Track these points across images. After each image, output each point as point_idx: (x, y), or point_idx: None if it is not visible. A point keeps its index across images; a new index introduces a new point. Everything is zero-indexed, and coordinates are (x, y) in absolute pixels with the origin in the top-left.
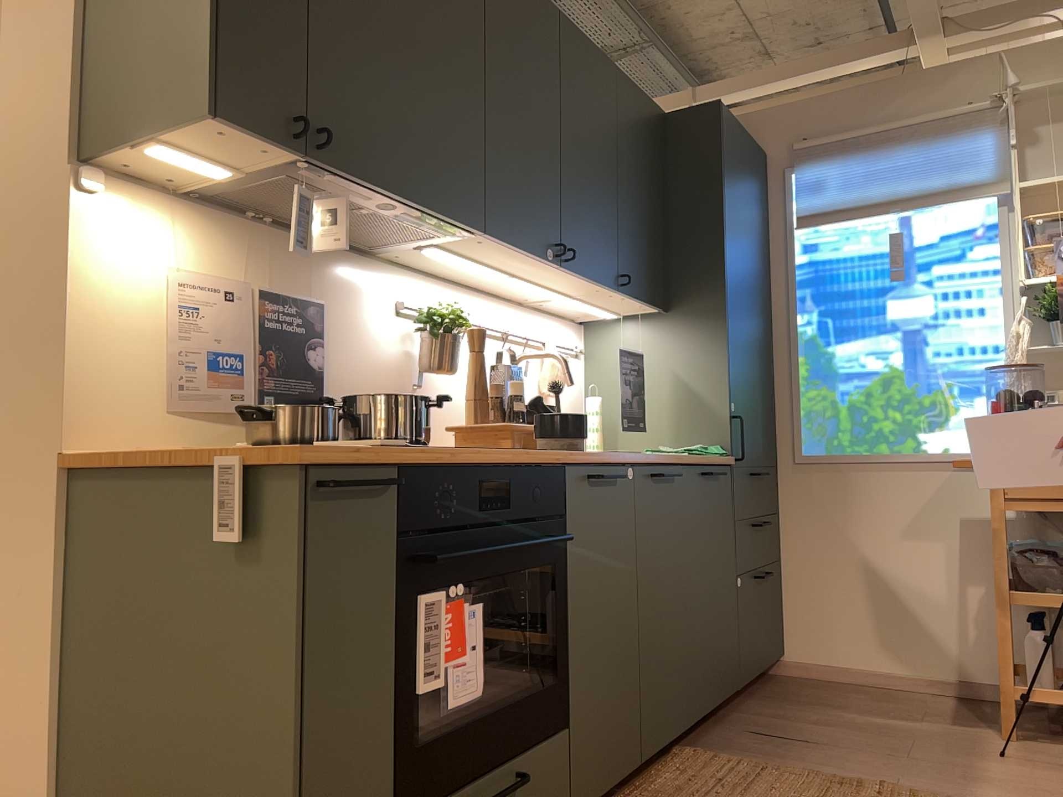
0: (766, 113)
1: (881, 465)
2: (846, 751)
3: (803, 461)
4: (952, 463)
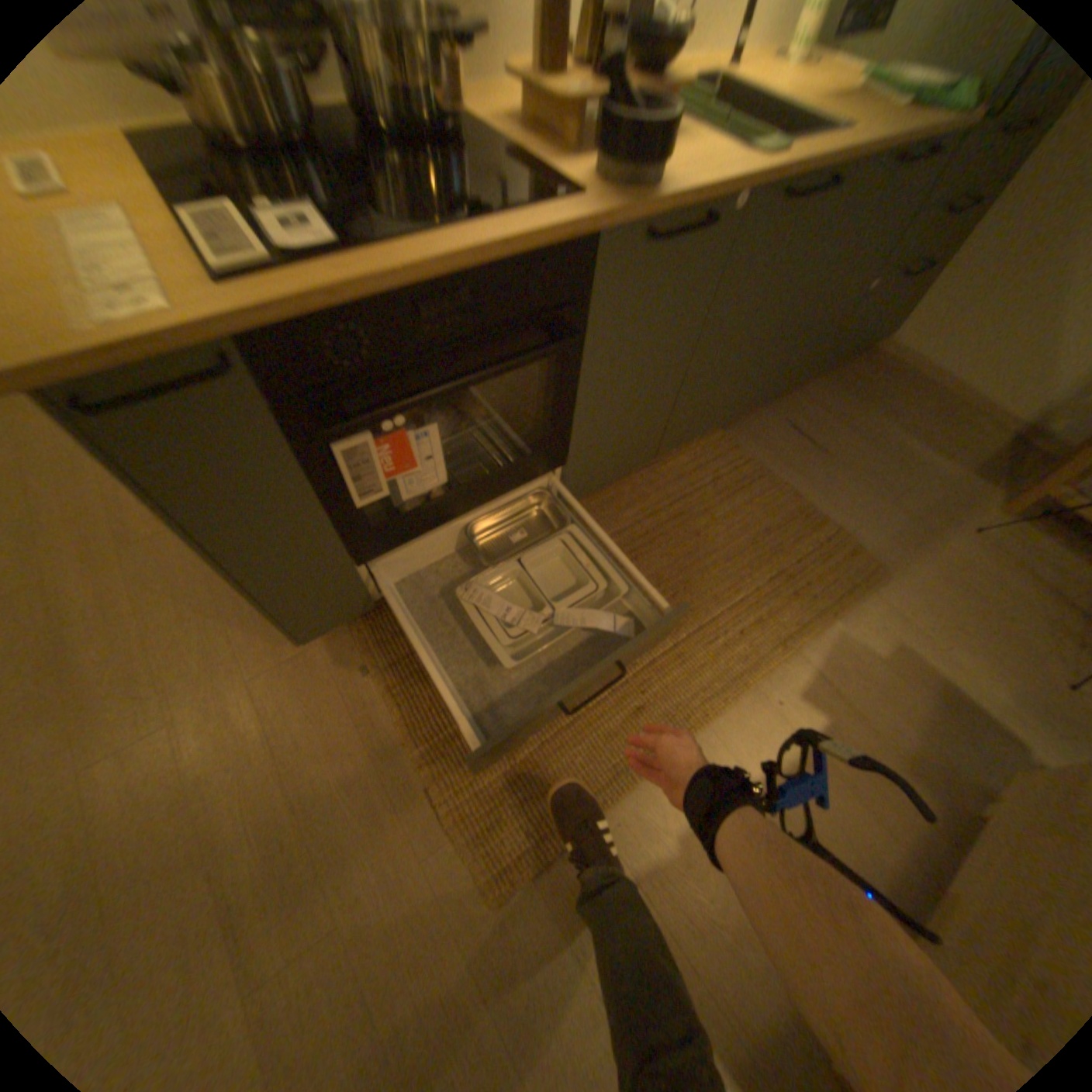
0: None
1: None
2: (845, 476)
3: None
4: None
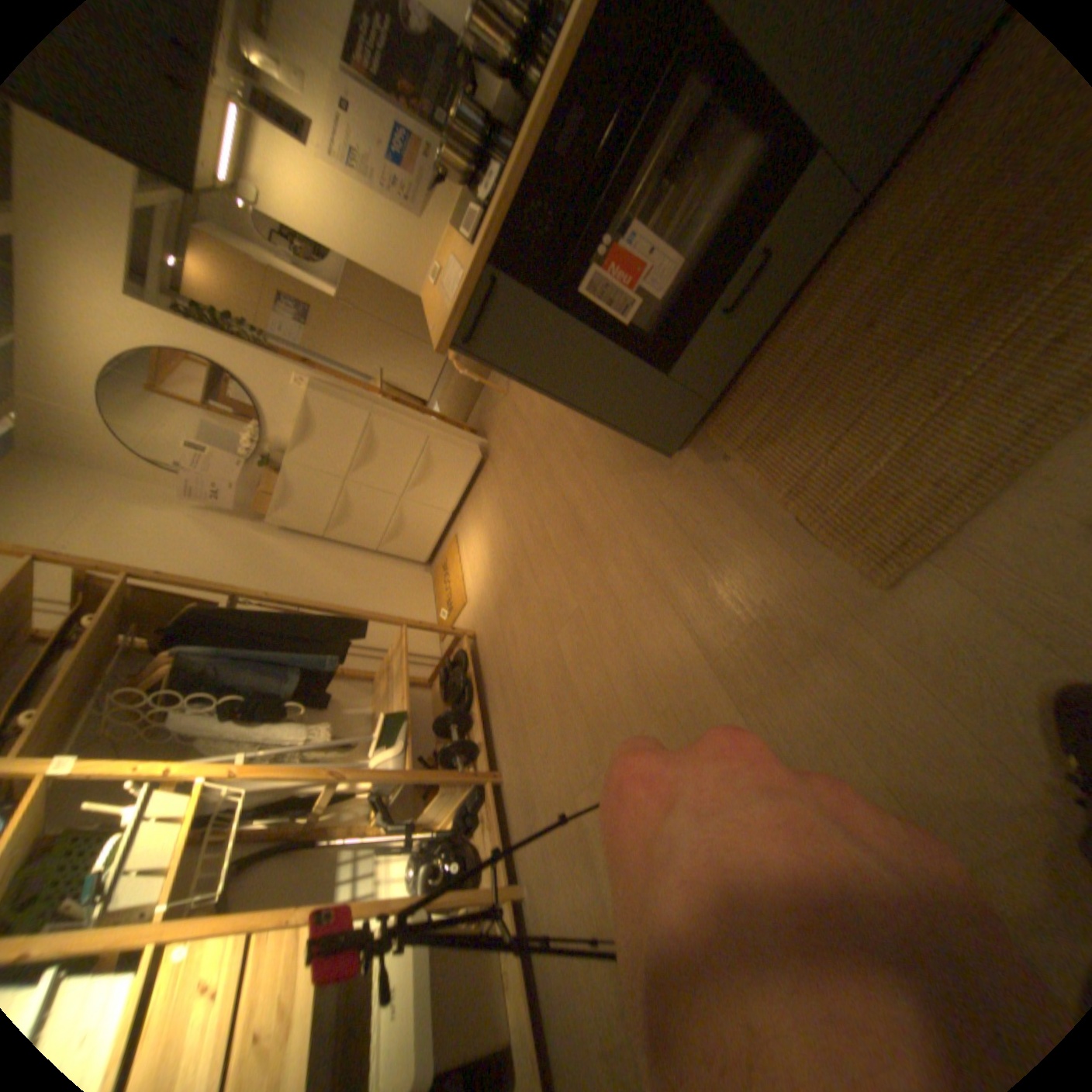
0: None
1: None
2: None
3: None
4: None
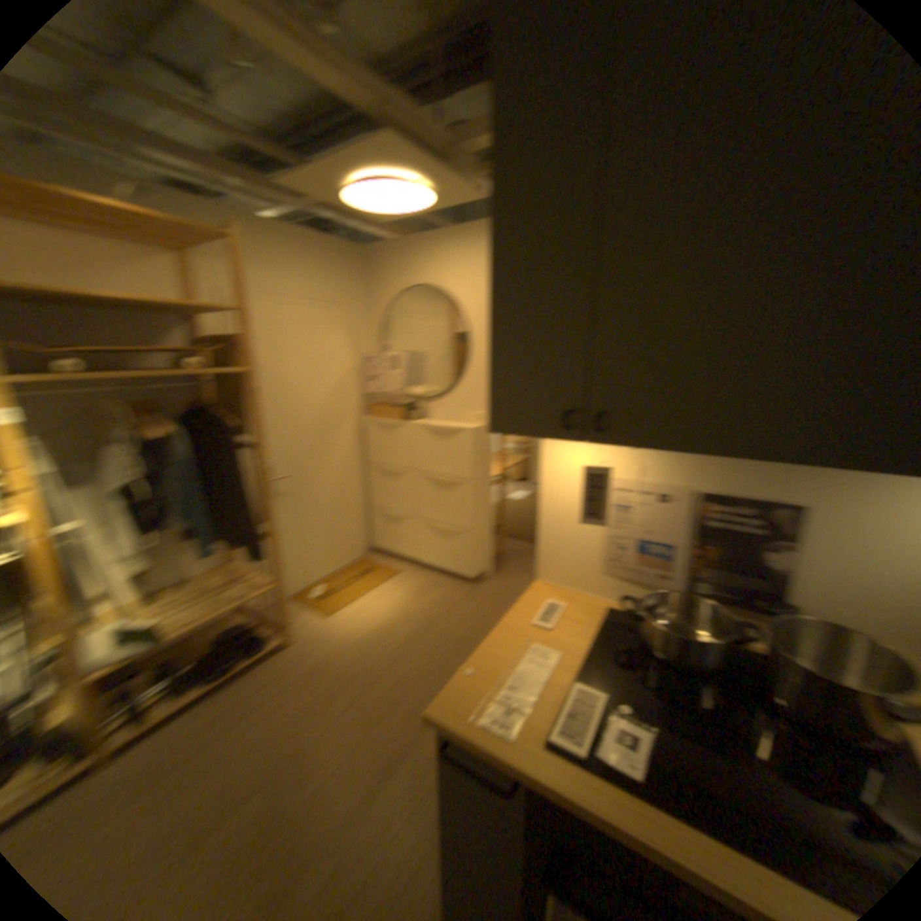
0: None
1: None
2: None
3: None
4: None
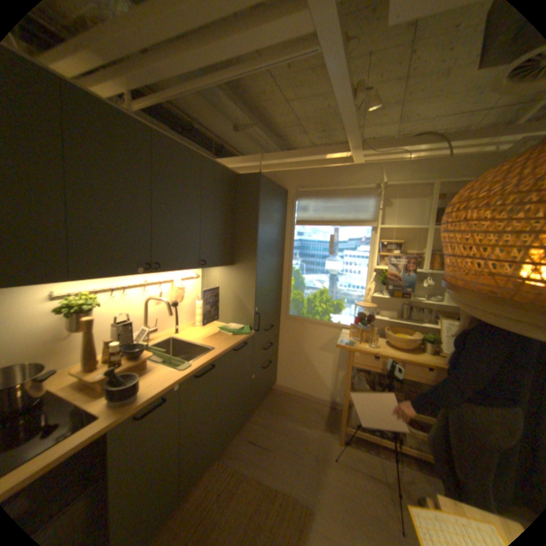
0: (289, 171)
1: (316, 323)
2: (278, 459)
3: (289, 317)
4: (340, 328)
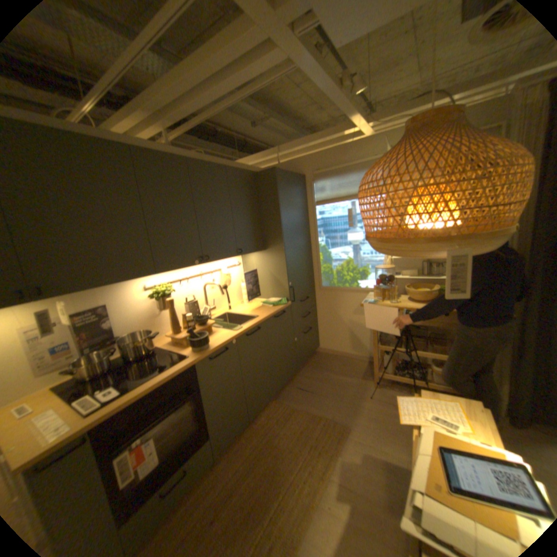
0: (304, 157)
1: (346, 290)
2: (322, 398)
3: (322, 288)
4: (368, 291)
